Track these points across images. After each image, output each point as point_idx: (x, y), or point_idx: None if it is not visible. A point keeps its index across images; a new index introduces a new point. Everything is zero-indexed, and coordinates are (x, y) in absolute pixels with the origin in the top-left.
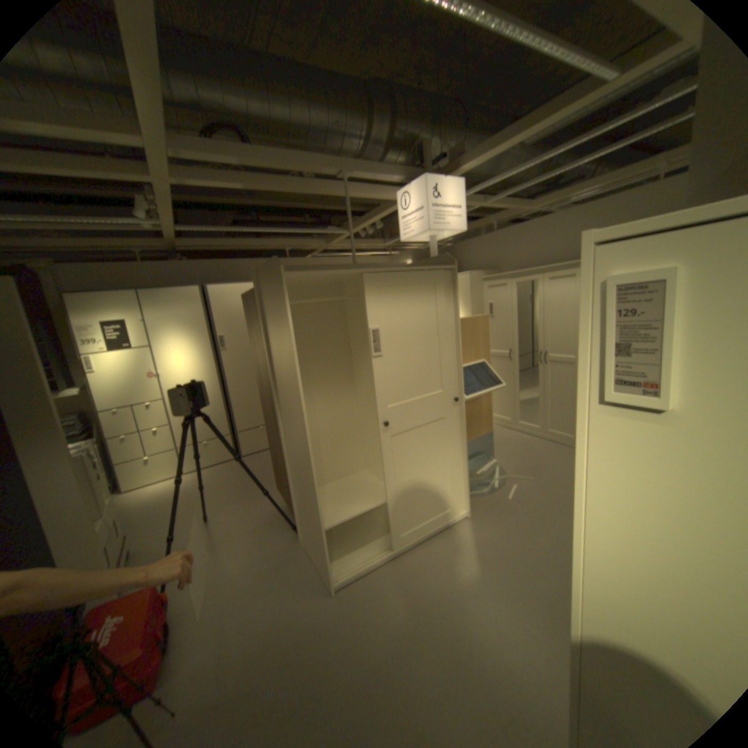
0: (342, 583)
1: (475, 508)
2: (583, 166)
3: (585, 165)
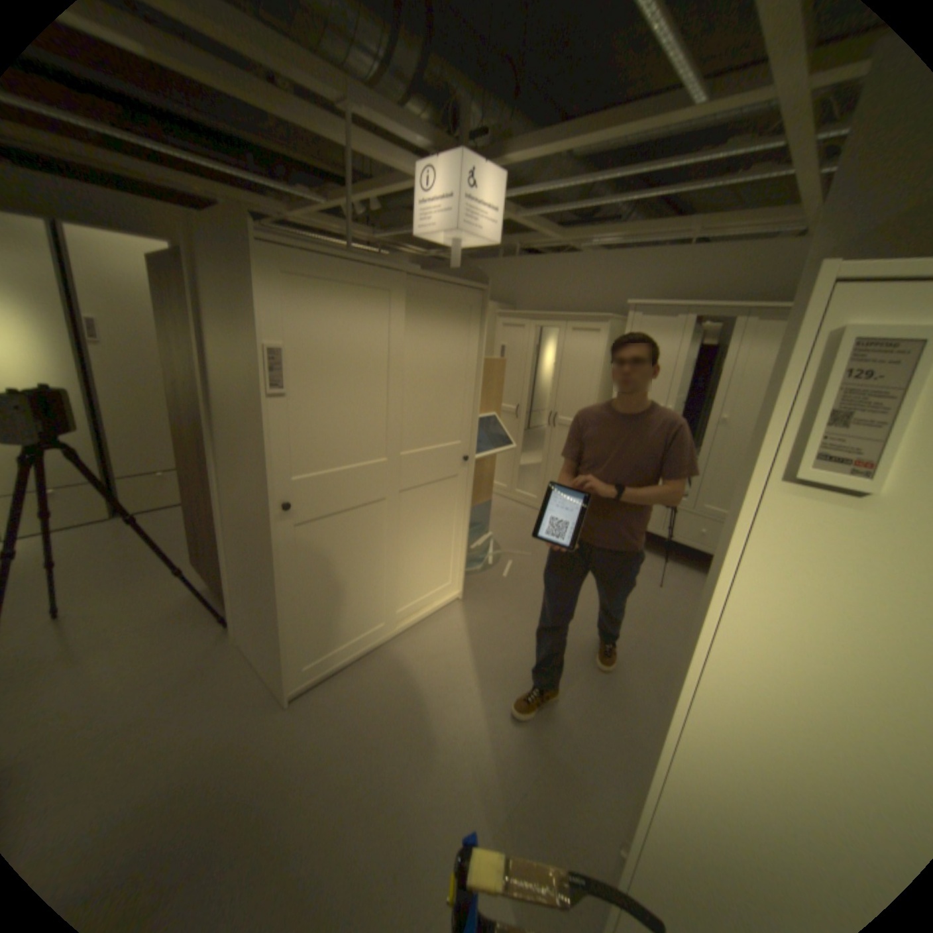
0: (300, 689)
1: (467, 587)
2: (621, 204)
3: (624, 204)
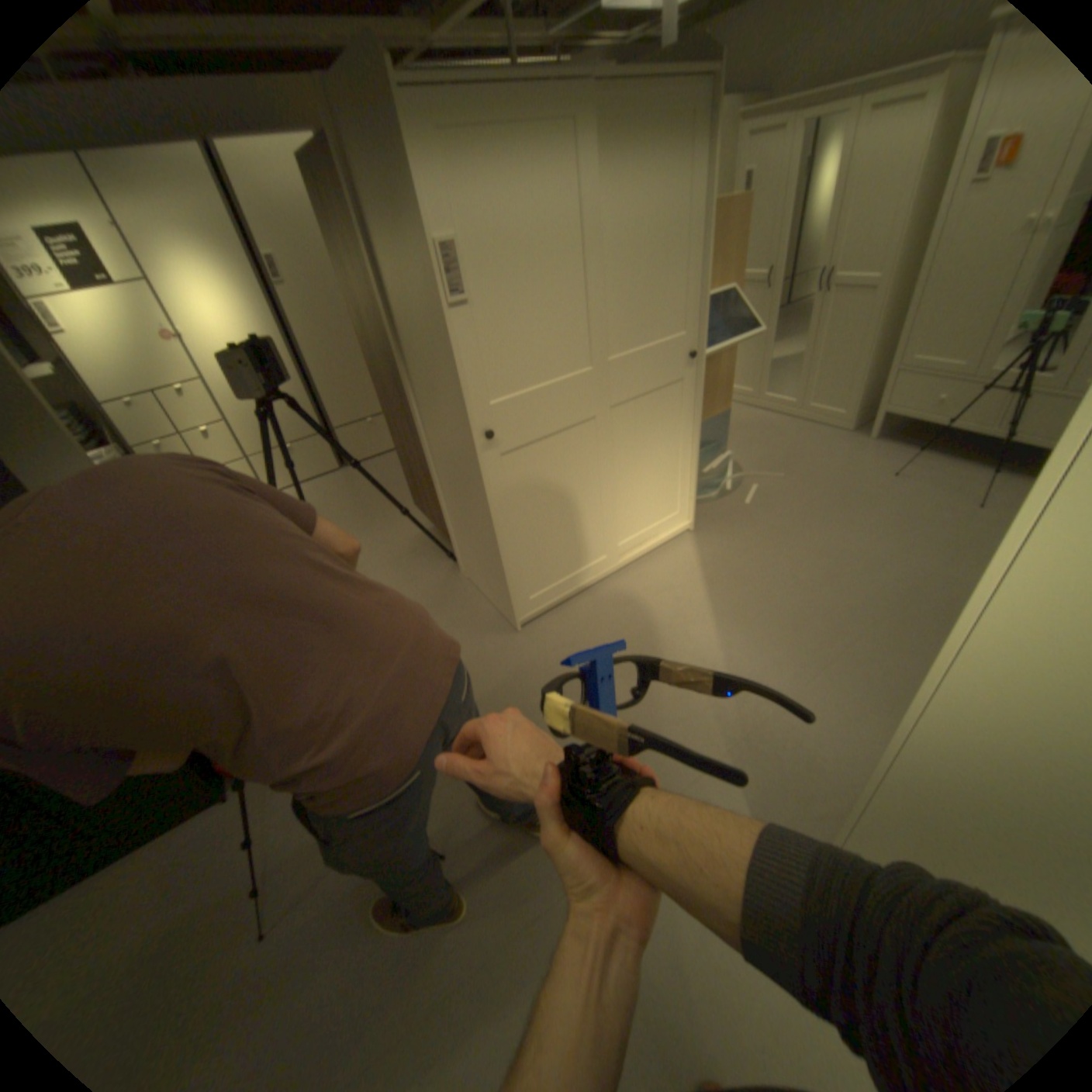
0: (530, 616)
1: (700, 517)
2: None
3: None
